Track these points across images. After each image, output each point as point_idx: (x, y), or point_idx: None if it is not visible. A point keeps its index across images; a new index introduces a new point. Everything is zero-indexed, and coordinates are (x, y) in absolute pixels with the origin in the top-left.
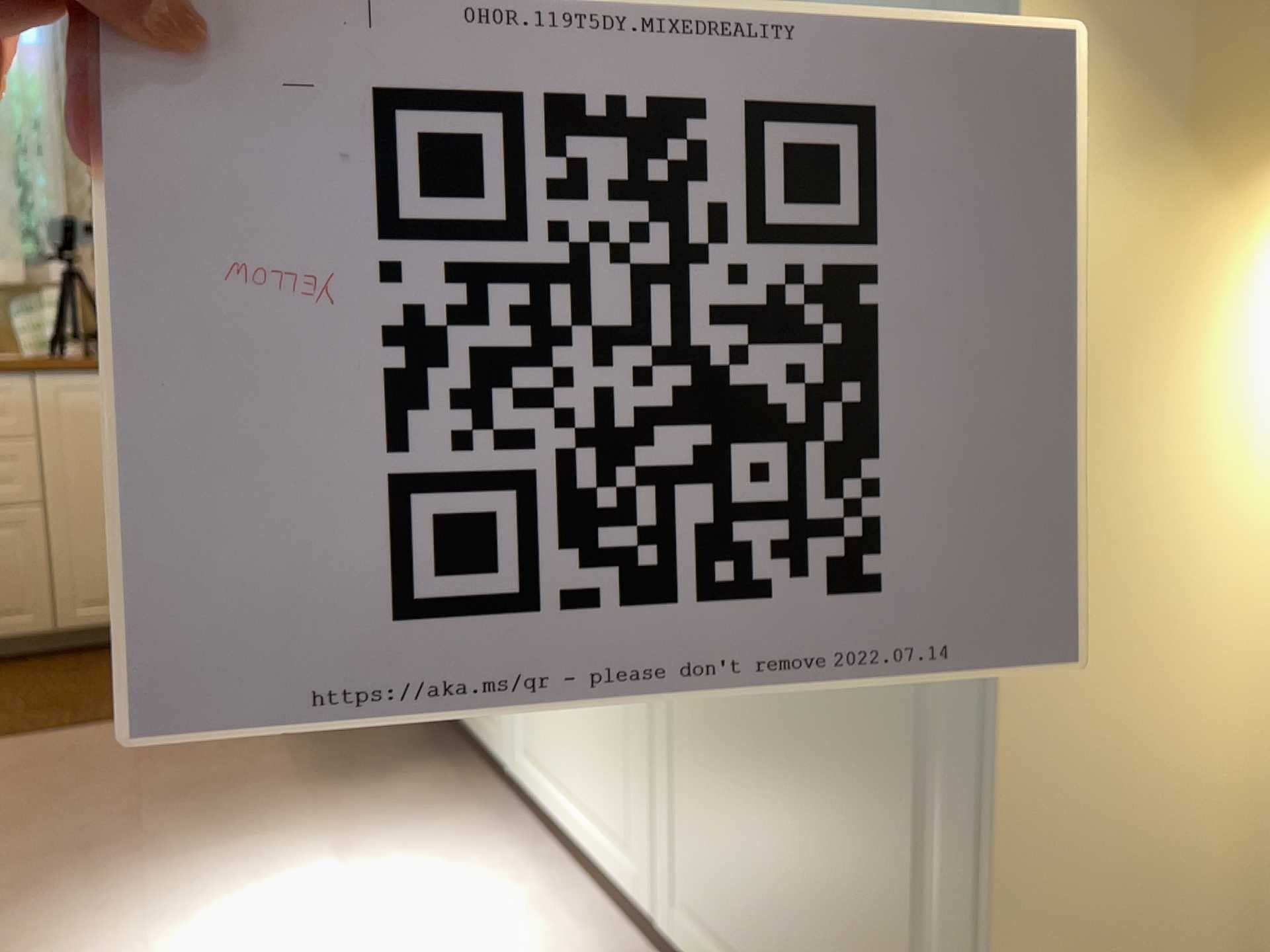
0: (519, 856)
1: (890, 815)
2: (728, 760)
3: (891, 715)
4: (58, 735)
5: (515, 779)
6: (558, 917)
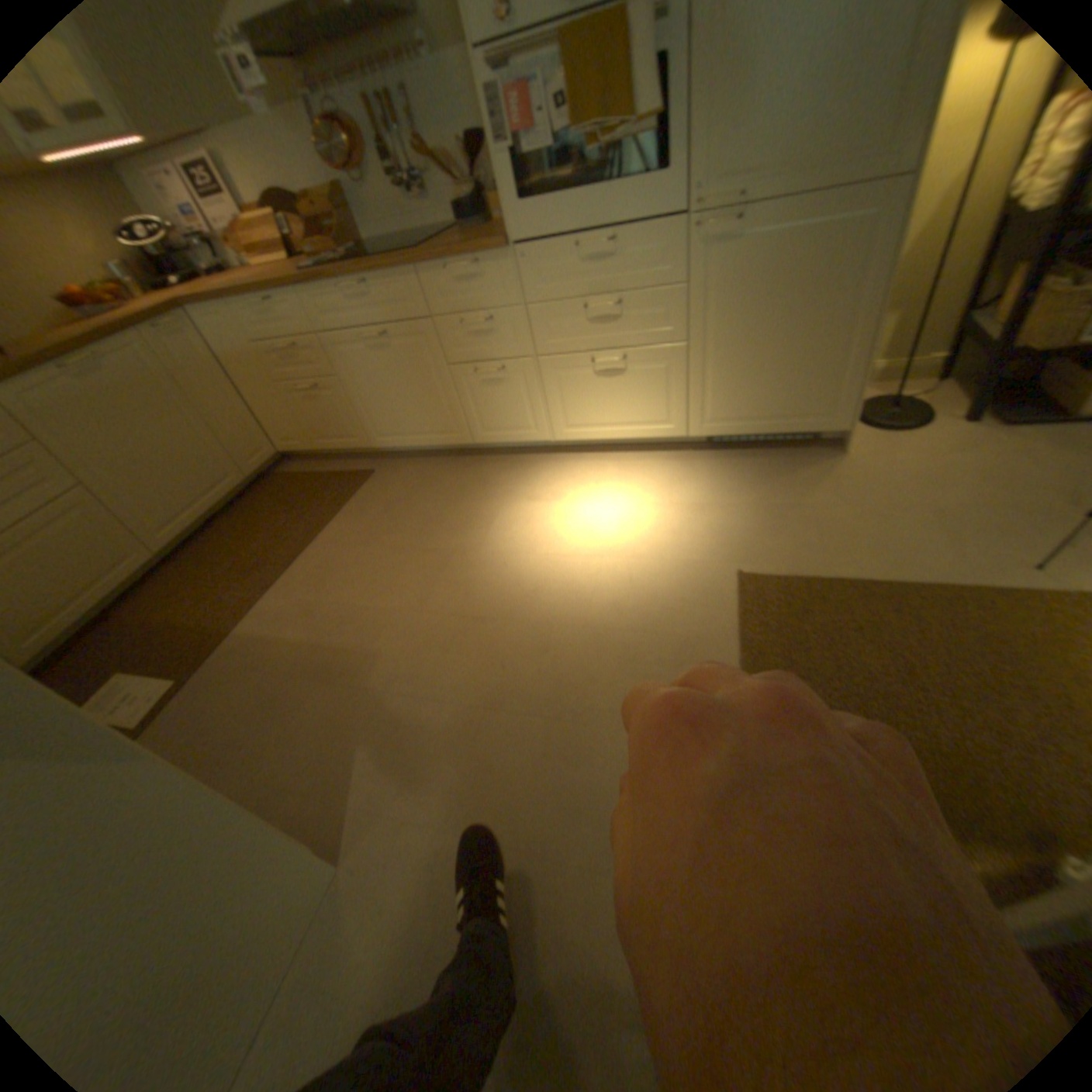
0: (580, 462)
1: (829, 332)
2: (739, 355)
3: (834, 301)
4: (289, 571)
5: (556, 440)
6: (626, 463)
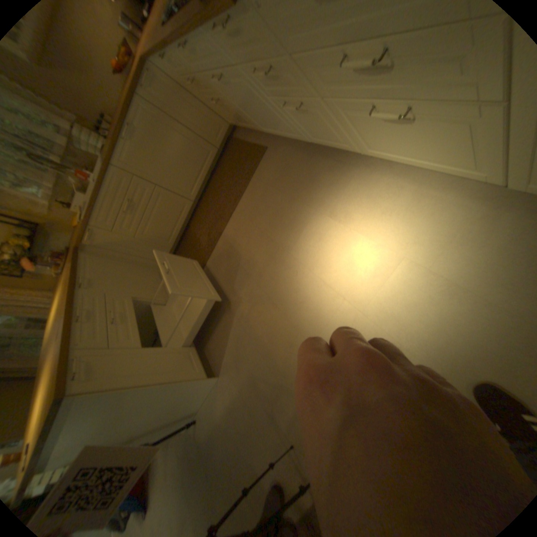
0: (386, 174)
1: None
2: None
3: None
4: (227, 225)
5: (365, 152)
6: (425, 188)
